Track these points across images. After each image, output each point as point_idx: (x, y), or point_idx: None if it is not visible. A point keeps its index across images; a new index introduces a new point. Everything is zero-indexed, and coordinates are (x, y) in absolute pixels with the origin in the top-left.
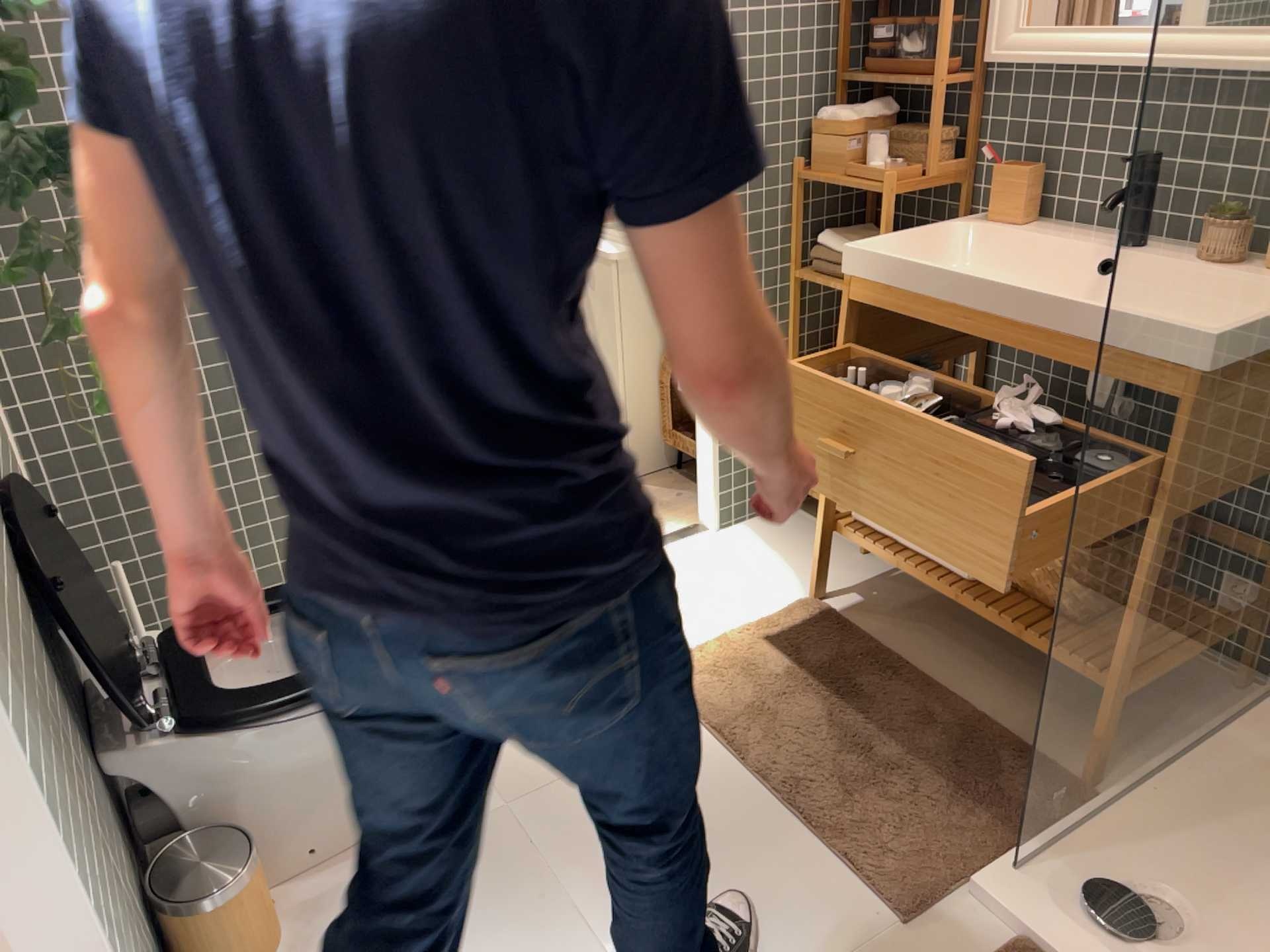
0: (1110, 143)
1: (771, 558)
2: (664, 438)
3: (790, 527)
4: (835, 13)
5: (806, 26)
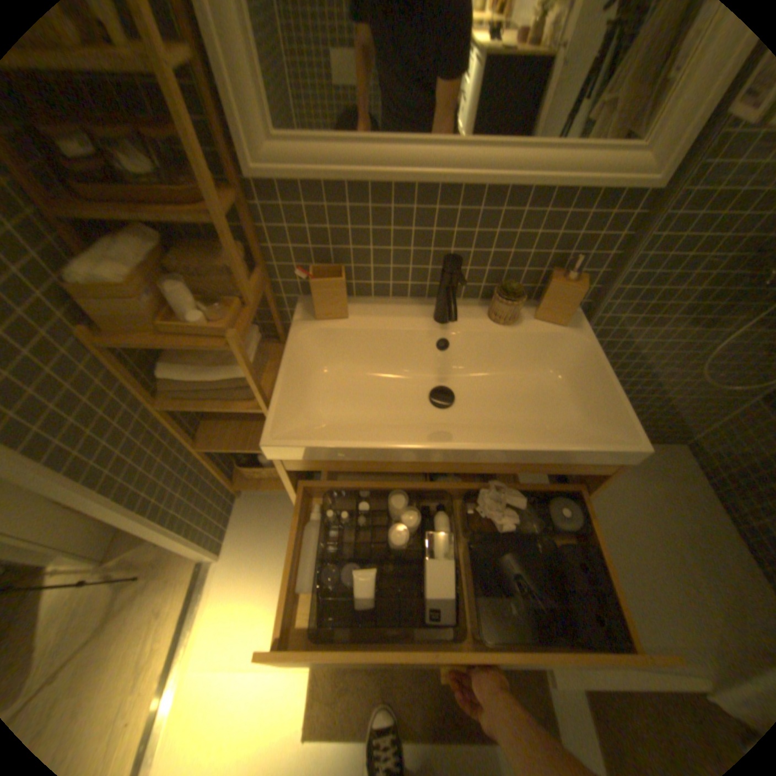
0: (396, 238)
1: (271, 549)
2: None
3: (255, 511)
4: None
5: None
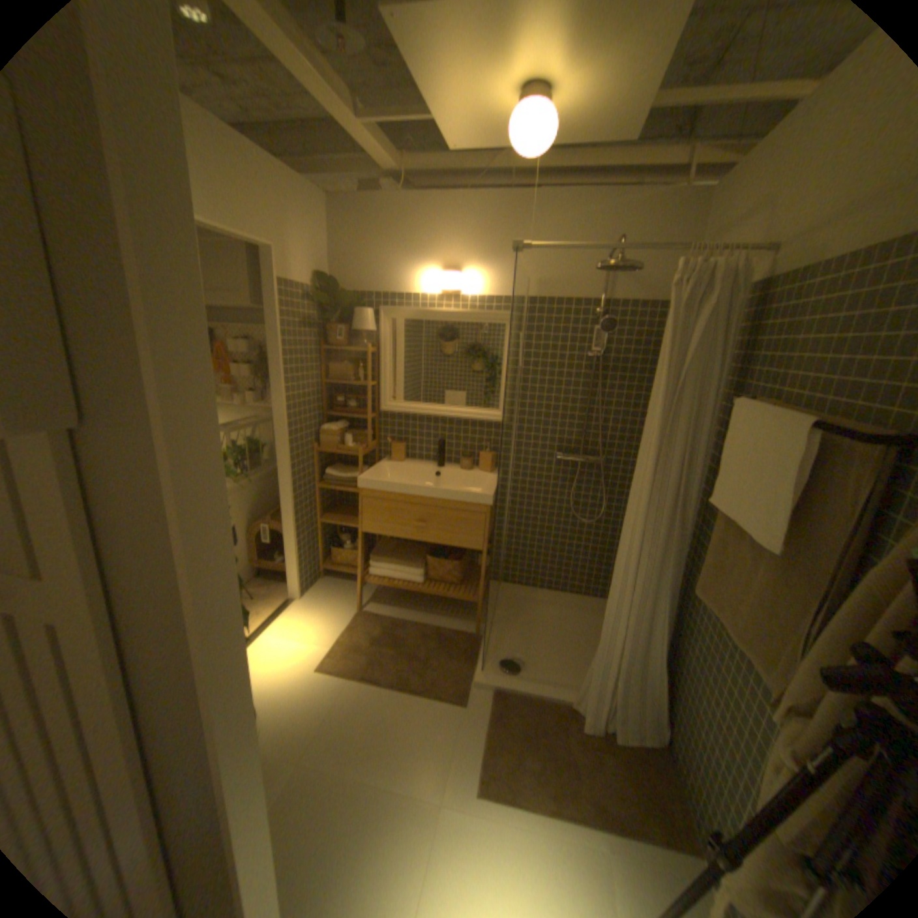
0: (425, 435)
1: (330, 602)
2: (251, 565)
3: (328, 586)
4: (320, 391)
5: (316, 397)
